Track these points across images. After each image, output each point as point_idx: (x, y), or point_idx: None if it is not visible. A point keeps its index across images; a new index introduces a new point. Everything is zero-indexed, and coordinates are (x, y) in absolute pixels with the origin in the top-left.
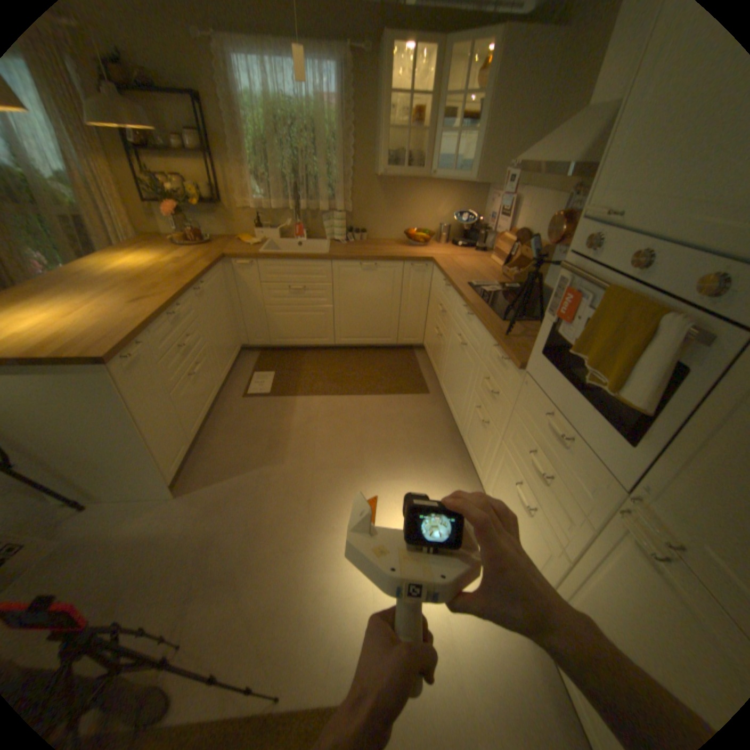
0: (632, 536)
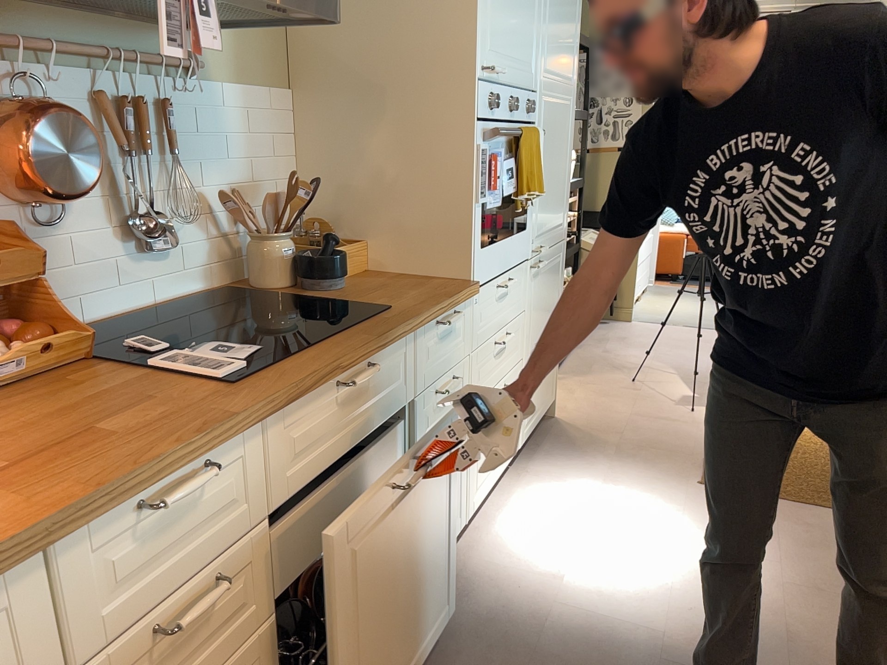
0: (533, 275)
